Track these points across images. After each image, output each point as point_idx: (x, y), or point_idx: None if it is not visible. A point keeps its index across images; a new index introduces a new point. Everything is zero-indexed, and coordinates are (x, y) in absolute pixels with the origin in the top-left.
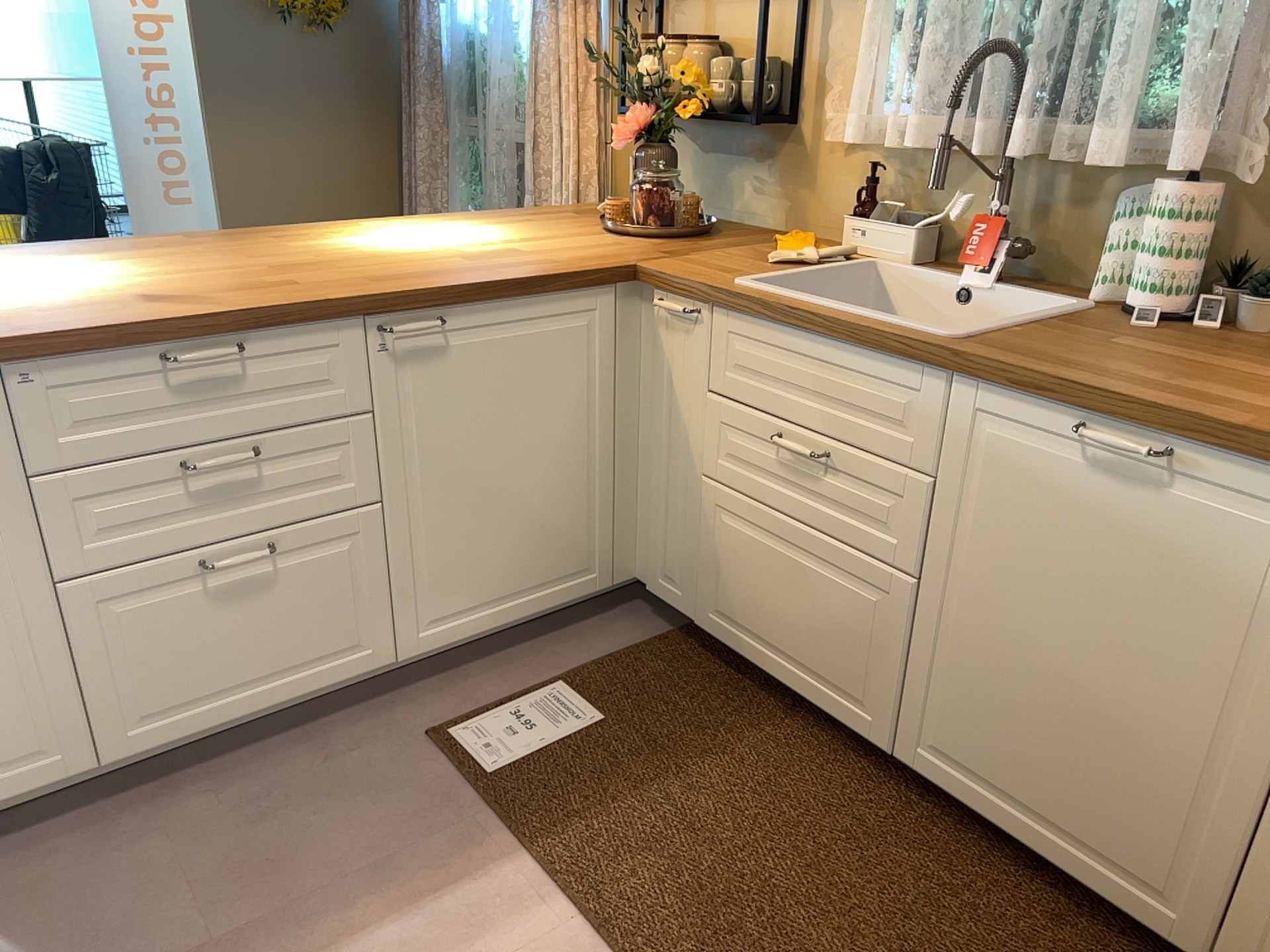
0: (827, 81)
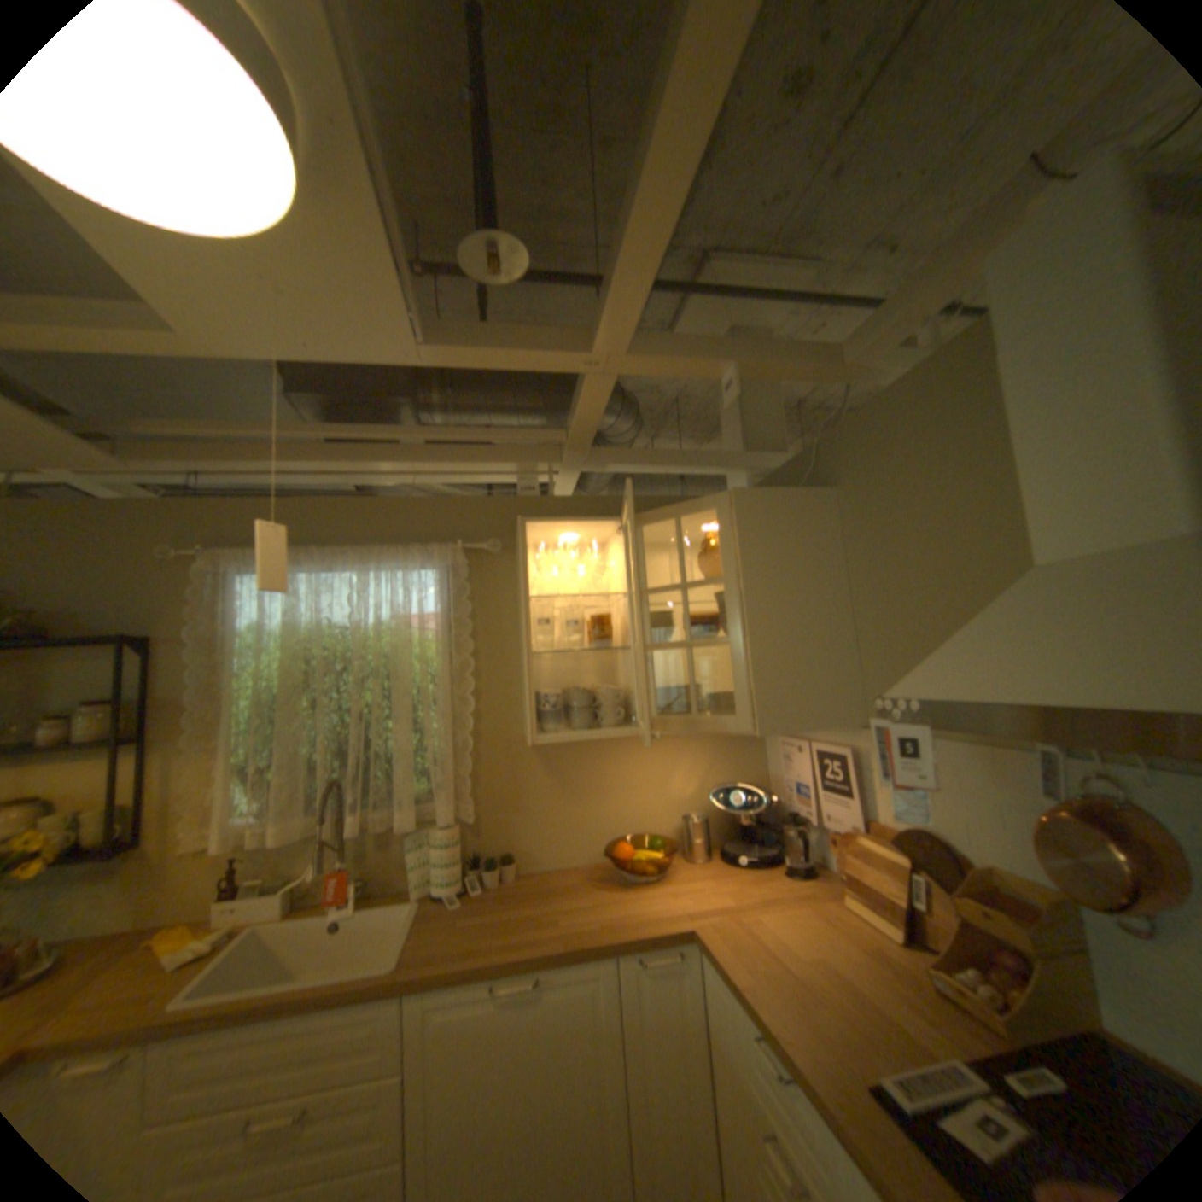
0: (173, 810)
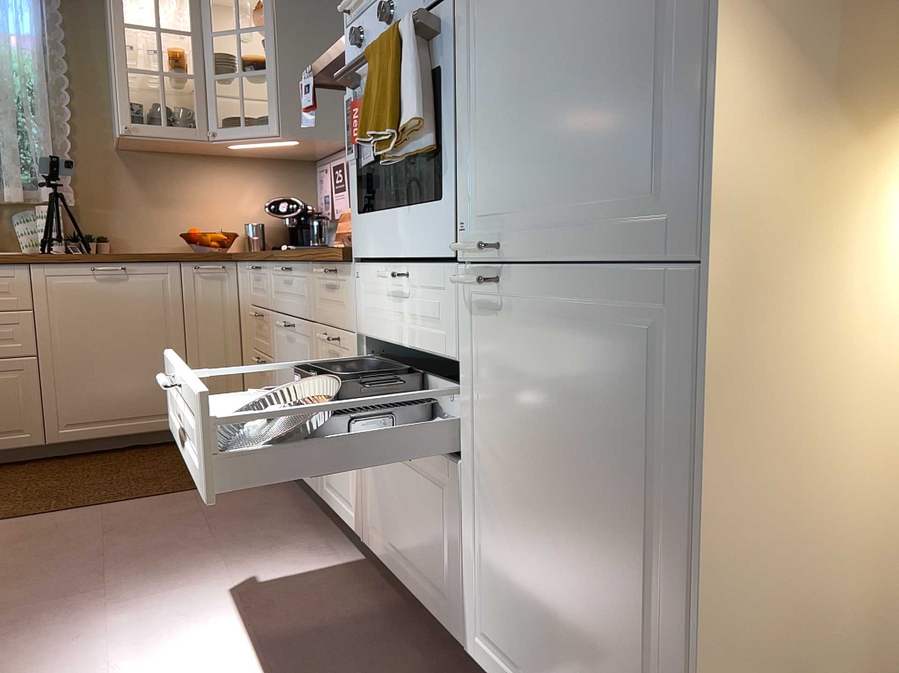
0: None
